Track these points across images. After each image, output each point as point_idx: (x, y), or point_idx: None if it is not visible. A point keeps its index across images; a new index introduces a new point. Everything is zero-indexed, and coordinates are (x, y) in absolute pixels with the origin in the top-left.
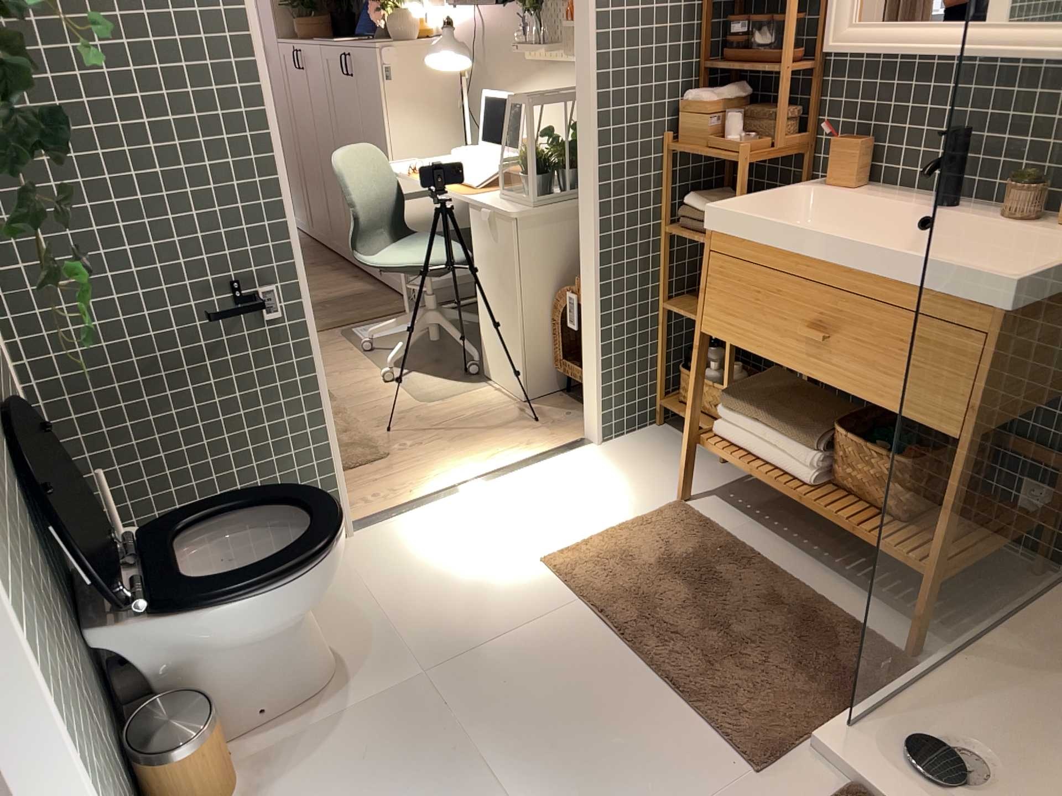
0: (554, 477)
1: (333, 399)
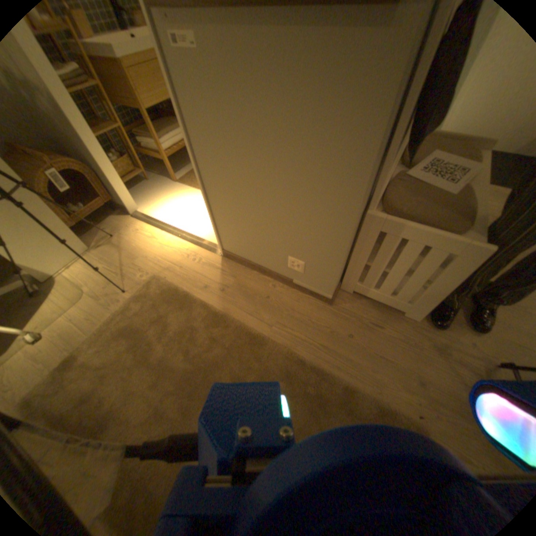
0: (163, 211)
1: (62, 355)
